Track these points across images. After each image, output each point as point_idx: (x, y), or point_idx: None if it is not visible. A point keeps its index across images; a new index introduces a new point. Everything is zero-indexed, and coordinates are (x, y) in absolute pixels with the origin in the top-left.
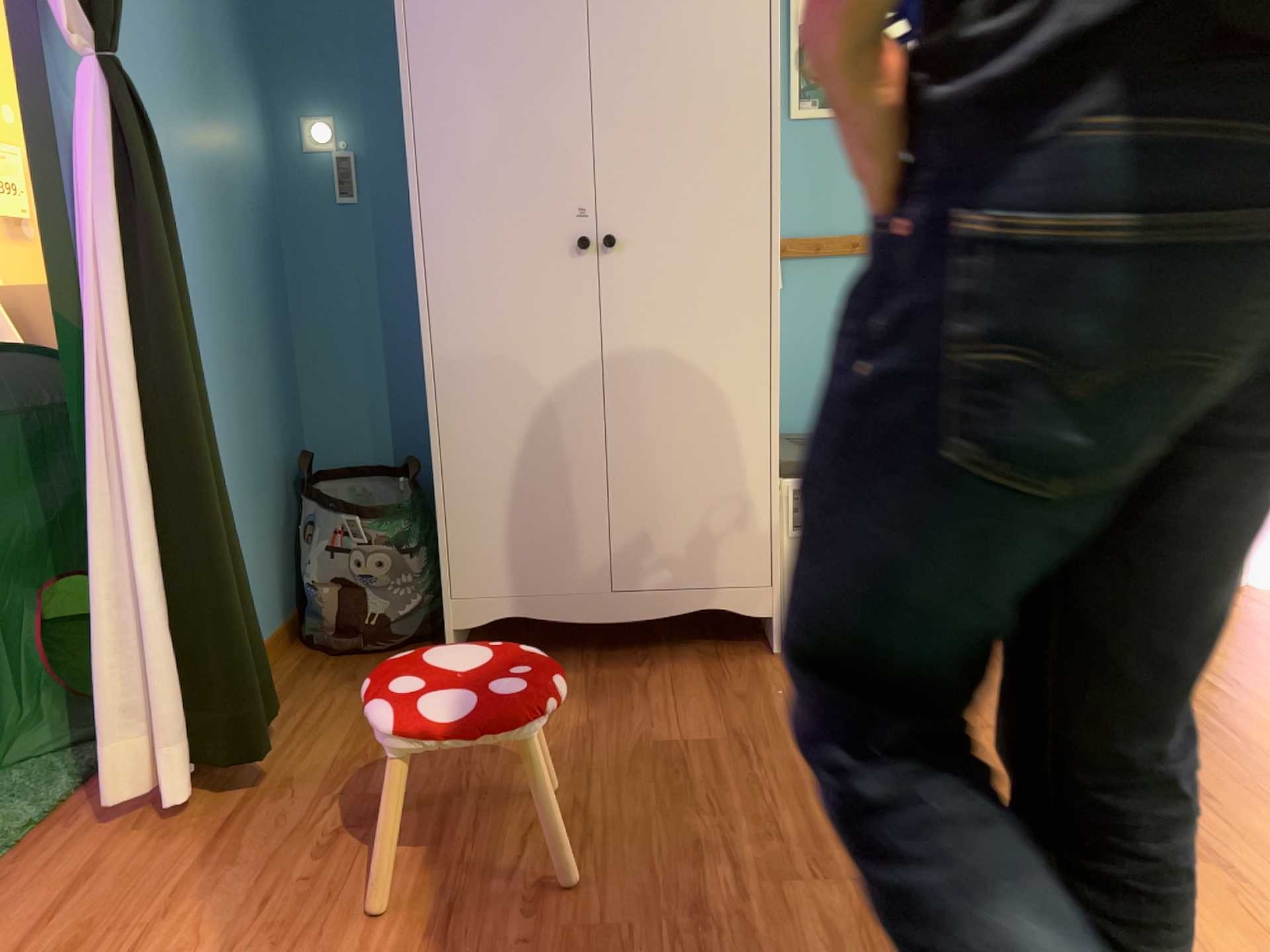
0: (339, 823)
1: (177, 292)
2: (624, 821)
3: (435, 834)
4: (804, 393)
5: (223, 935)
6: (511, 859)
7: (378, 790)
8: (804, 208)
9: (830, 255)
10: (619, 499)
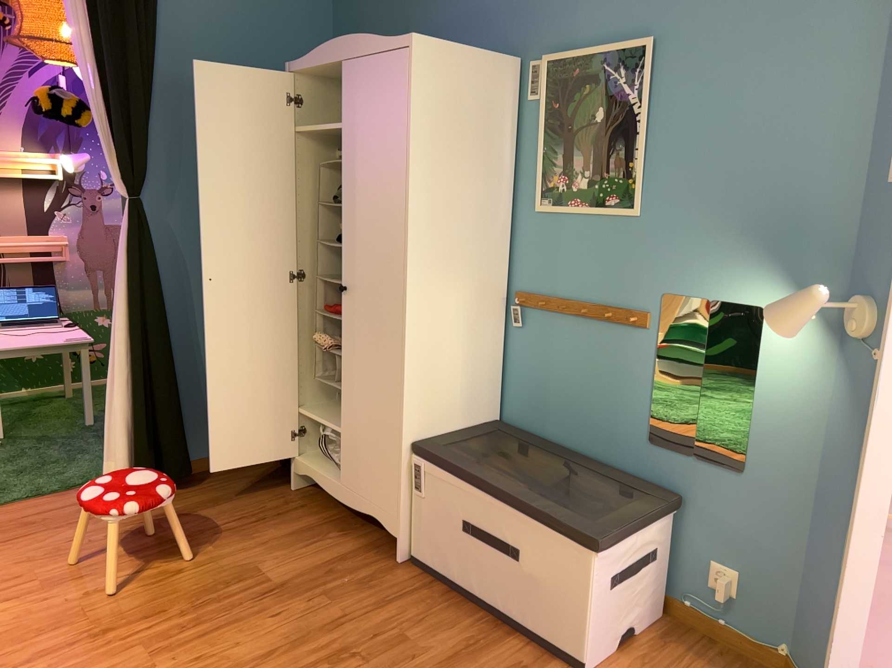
0: (134, 530)
1: (157, 288)
2: (177, 588)
3: (138, 551)
4: (531, 402)
5: (49, 544)
6: (129, 575)
7: (165, 525)
8: (540, 273)
9: (551, 309)
10: (348, 433)
